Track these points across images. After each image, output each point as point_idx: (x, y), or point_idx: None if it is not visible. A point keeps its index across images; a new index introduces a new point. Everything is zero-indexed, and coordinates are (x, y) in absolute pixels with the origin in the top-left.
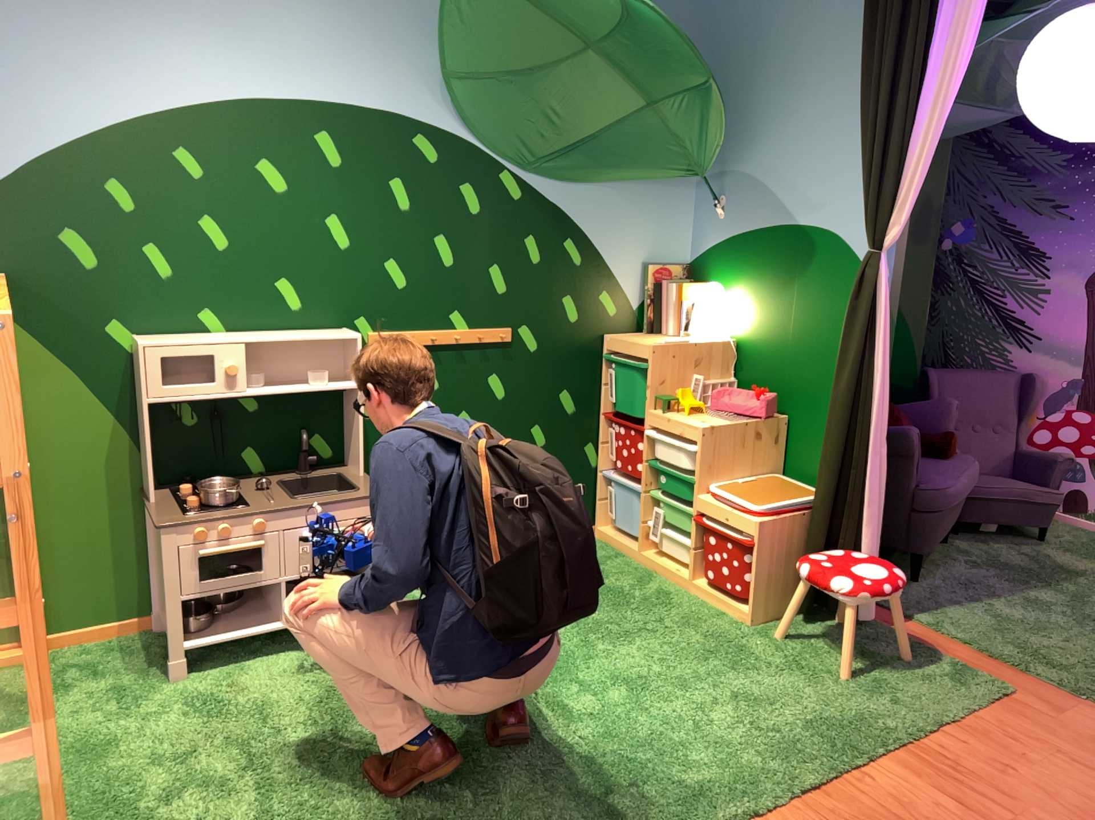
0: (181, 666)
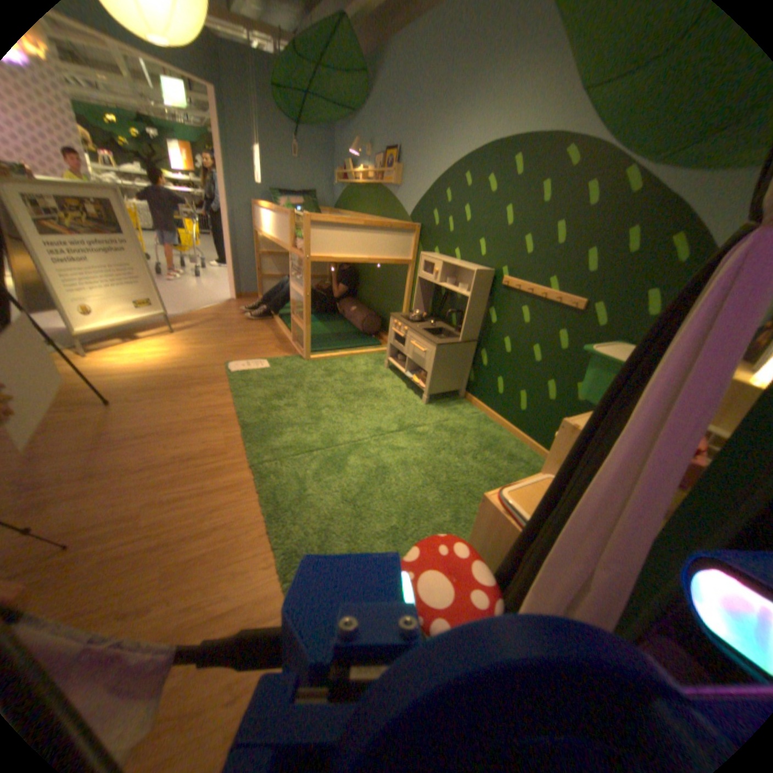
0: (389, 367)
